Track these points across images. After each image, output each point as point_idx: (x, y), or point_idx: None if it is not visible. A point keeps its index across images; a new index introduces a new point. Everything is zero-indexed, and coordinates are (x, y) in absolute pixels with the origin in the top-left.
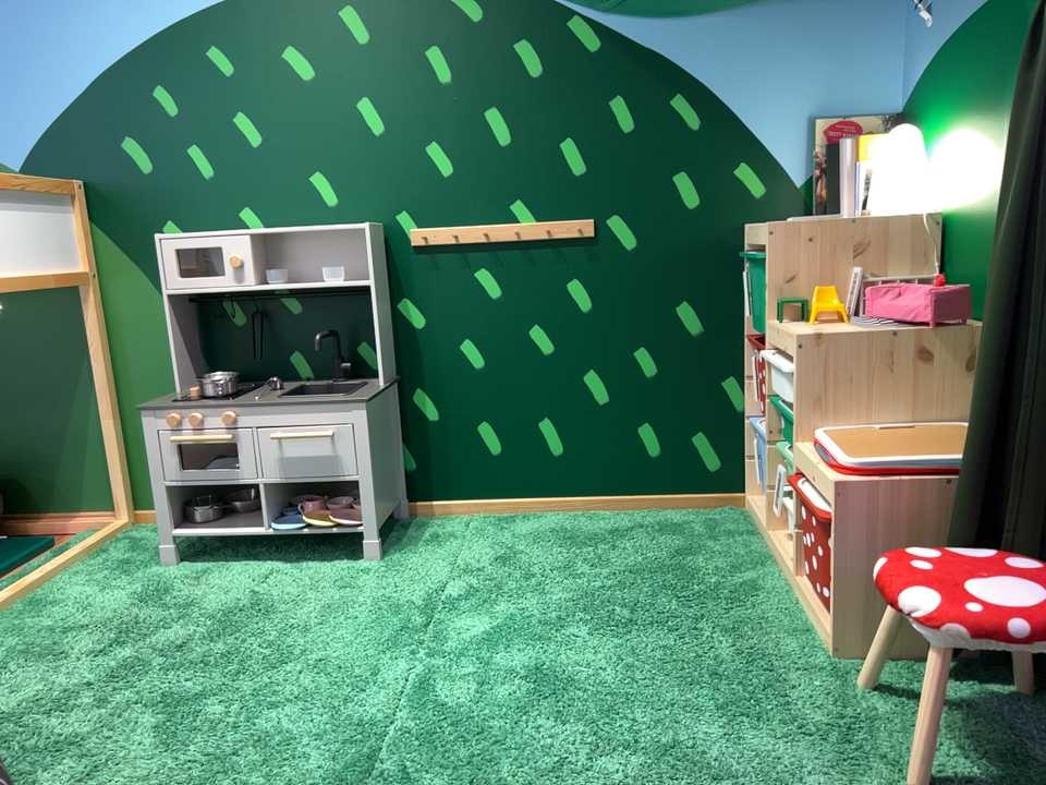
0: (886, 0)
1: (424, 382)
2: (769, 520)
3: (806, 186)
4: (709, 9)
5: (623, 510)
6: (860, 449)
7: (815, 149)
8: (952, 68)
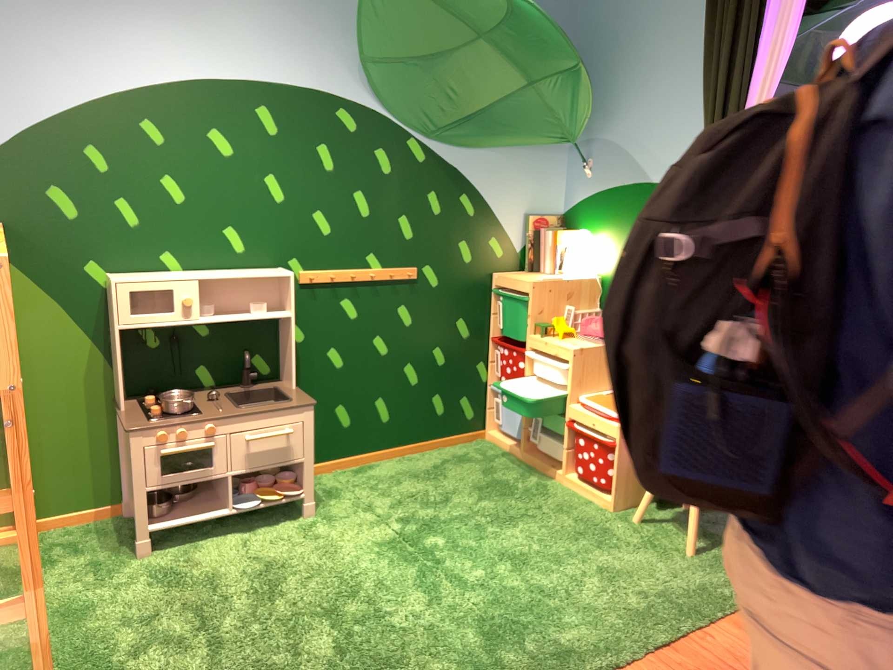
0: (558, 157)
1: (303, 380)
2: (514, 444)
3: (520, 253)
4: (483, 150)
5: (422, 450)
6: (609, 406)
7: (527, 234)
8: (605, 208)
